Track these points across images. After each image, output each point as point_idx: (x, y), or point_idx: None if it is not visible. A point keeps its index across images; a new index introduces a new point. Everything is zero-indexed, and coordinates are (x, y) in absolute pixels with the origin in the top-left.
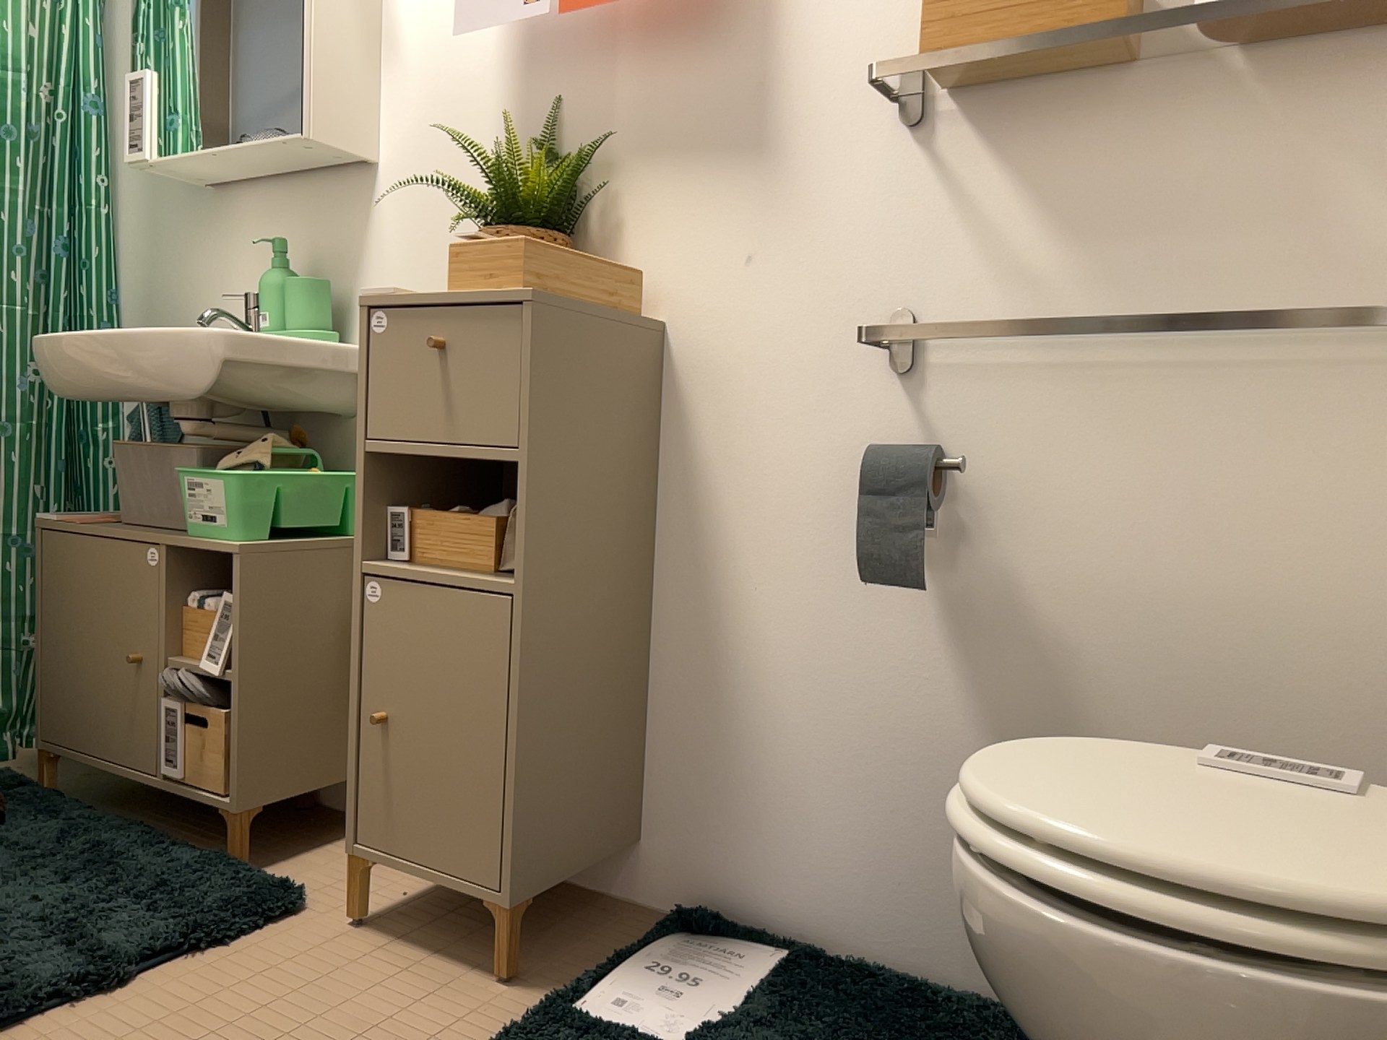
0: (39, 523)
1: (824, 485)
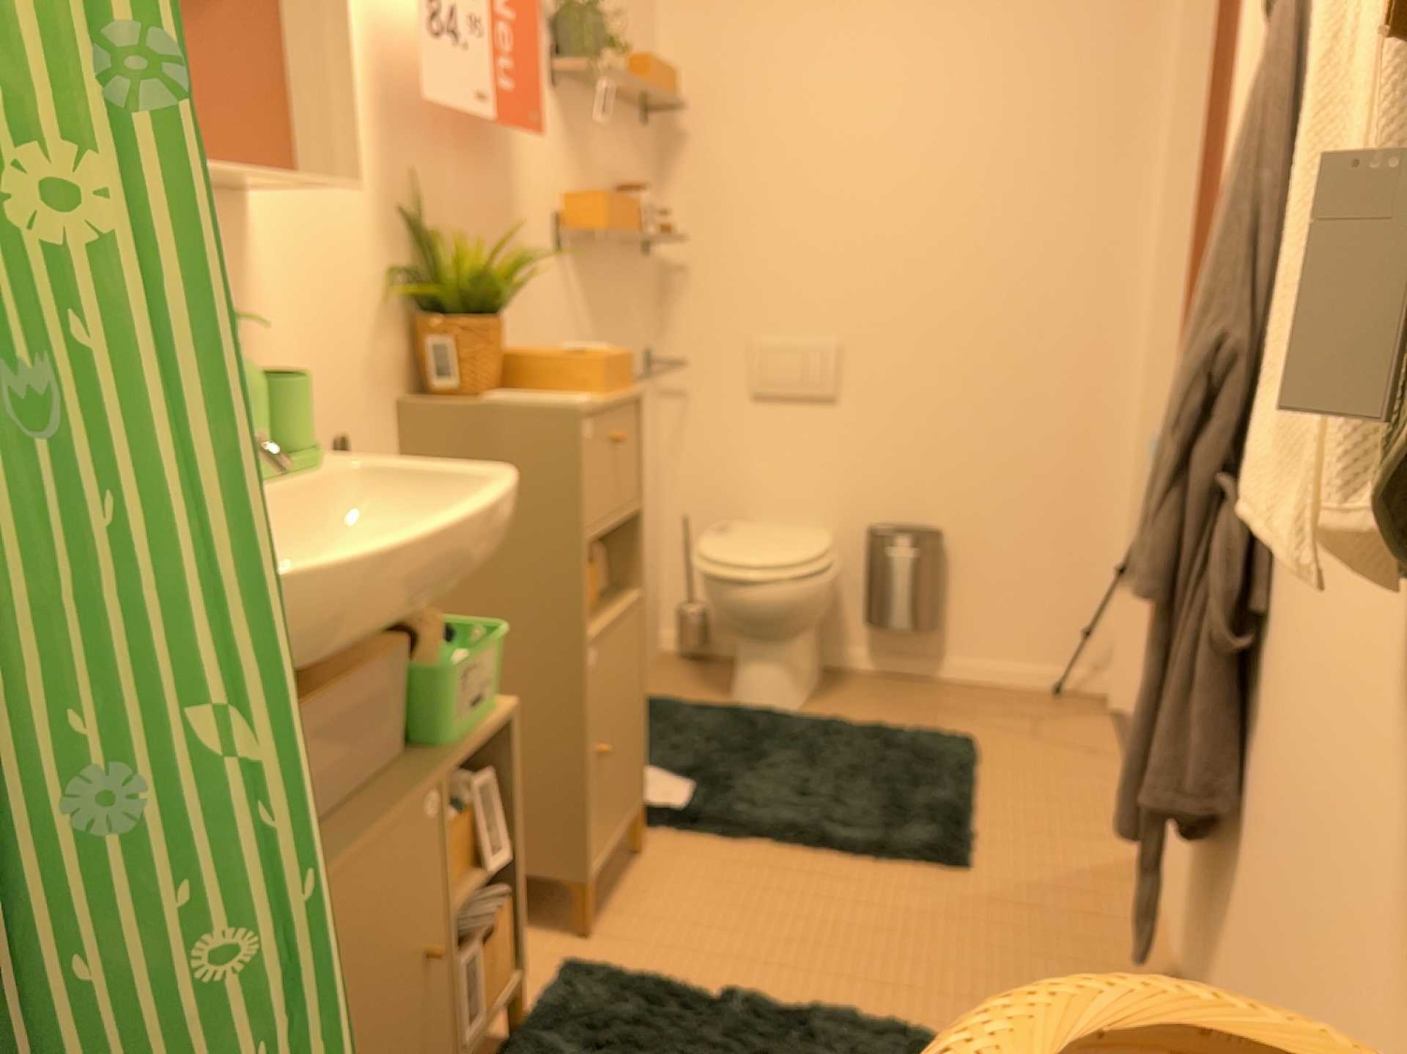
0: None
1: None
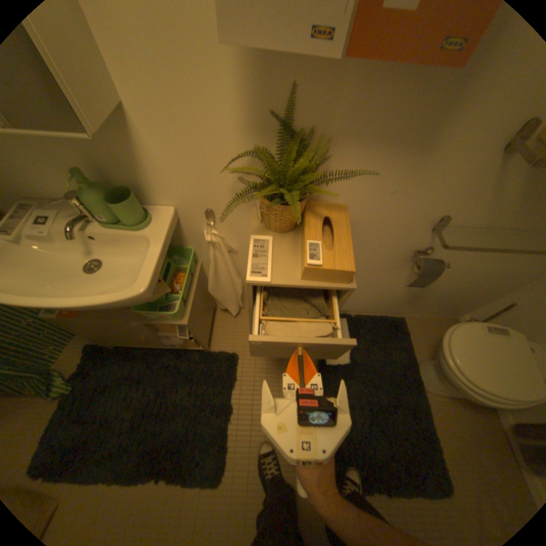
0: (44, 318)
1: (388, 253)
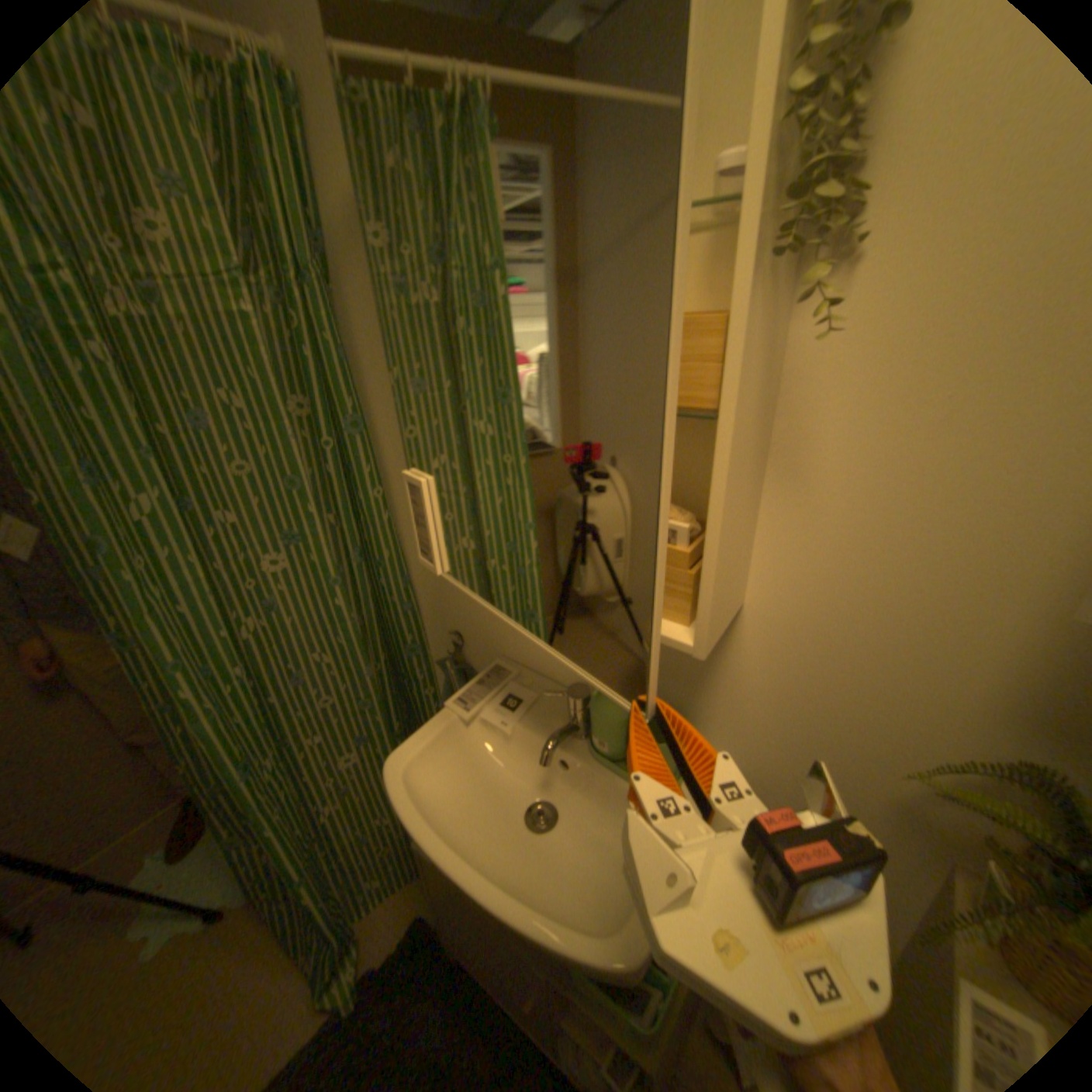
0: None
1: None
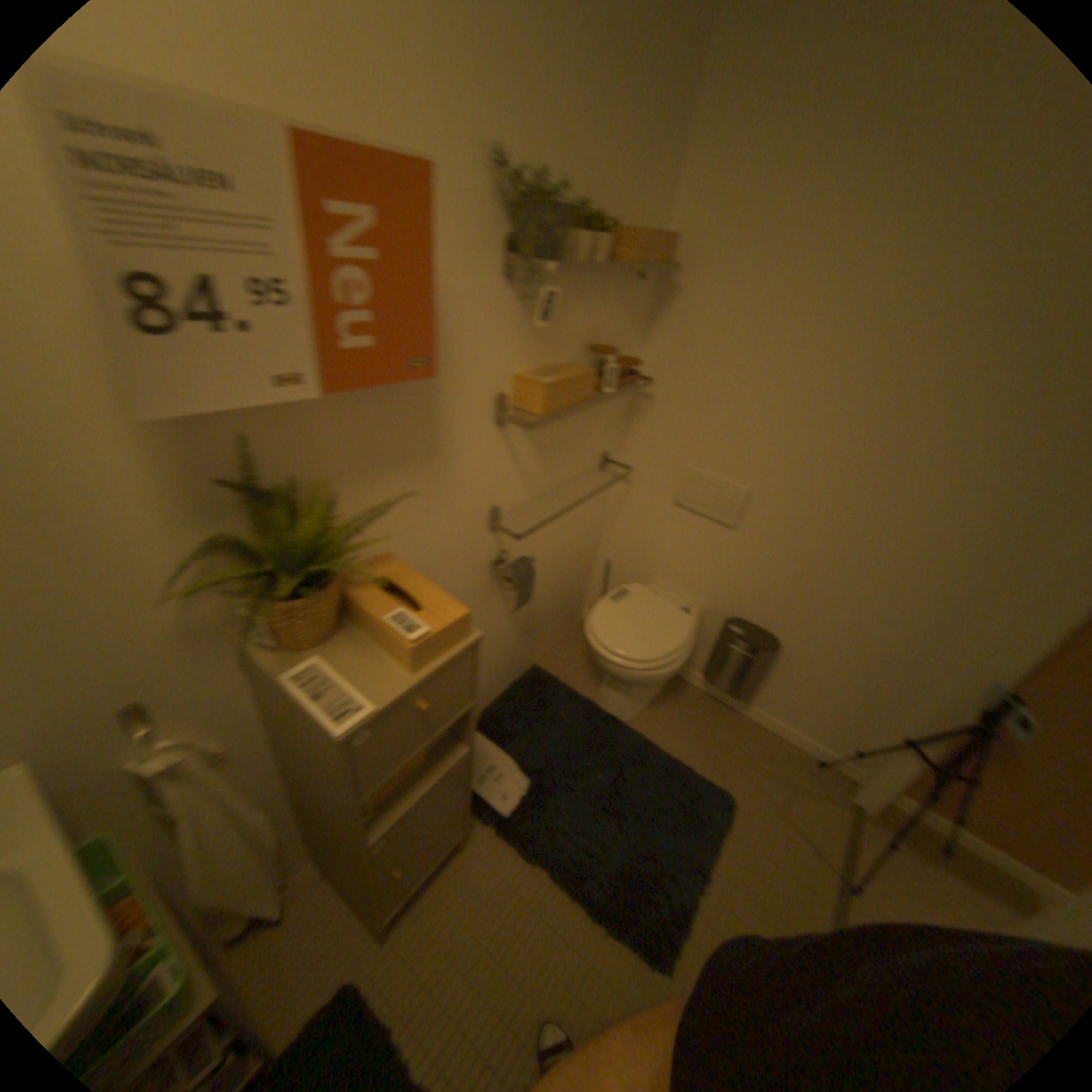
0: None
1: (468, 589)
